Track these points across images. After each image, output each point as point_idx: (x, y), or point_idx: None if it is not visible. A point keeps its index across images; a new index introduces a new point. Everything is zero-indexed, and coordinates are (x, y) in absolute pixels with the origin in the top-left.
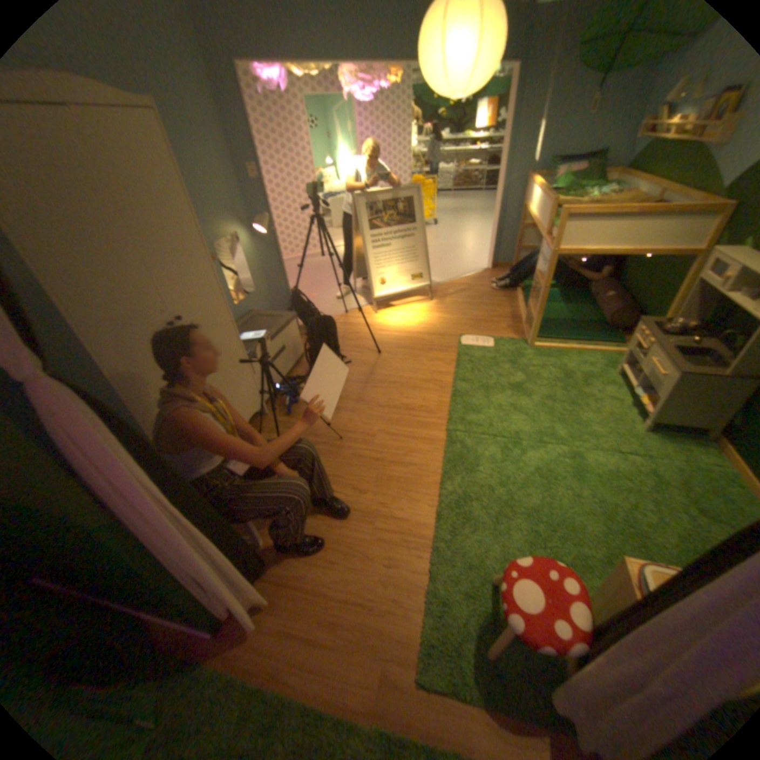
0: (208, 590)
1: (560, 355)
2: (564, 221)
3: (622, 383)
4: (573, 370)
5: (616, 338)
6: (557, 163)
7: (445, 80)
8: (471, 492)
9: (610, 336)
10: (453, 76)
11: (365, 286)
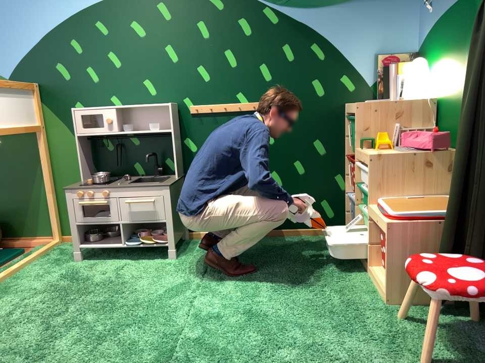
0: None
1: (2, 290)
2: None
3: (94, 260)
4: (47, 285)
5: (9, 253)
6: None
7: None
8: None
9: (1, 255)
10: None
11: None
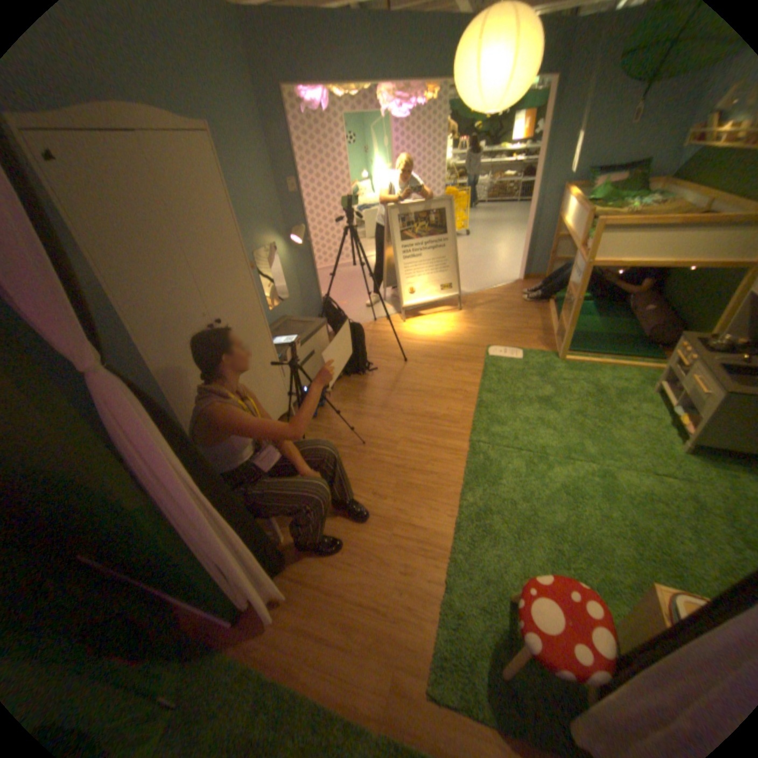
0: (230, 579)
1: (593, 369)
2: (600, 232)
3: (660, 401)
4: (606, 386)
5: (655, 354)
6: (595, 173)
7: (479, 95)
8: (492, 505)
9: (649, 352)
10: (487, 92)
11: (394, 295)
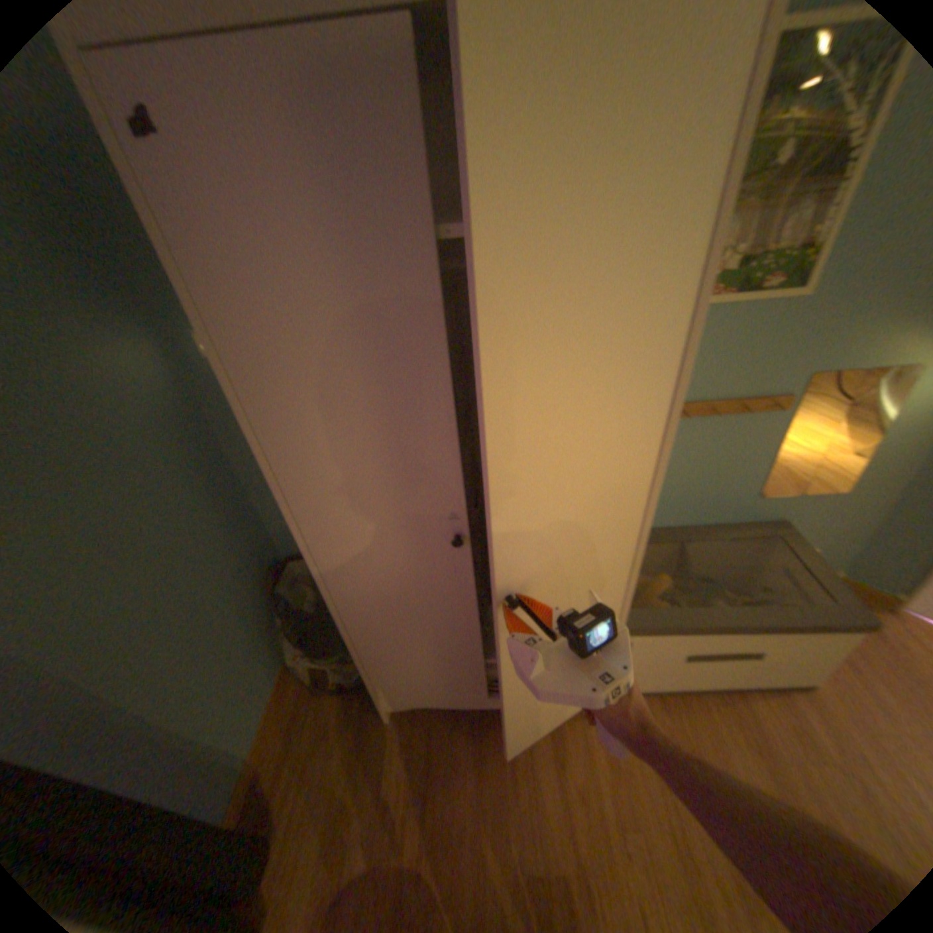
0: None
1: None
2: None
3: None
4: None
5: None
6: None
7: None
8: None
9: None
10: None
11: None
